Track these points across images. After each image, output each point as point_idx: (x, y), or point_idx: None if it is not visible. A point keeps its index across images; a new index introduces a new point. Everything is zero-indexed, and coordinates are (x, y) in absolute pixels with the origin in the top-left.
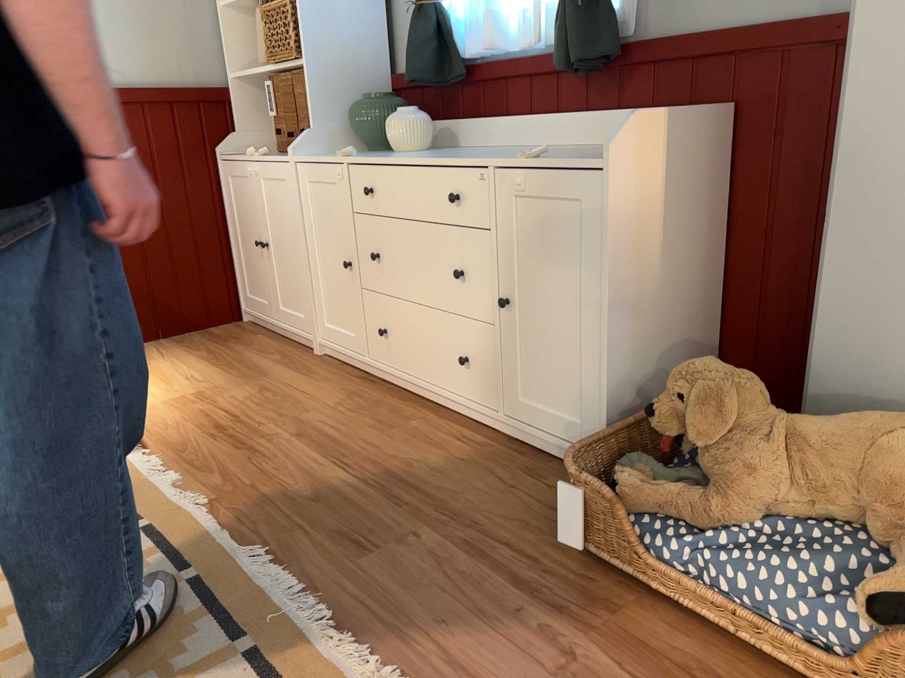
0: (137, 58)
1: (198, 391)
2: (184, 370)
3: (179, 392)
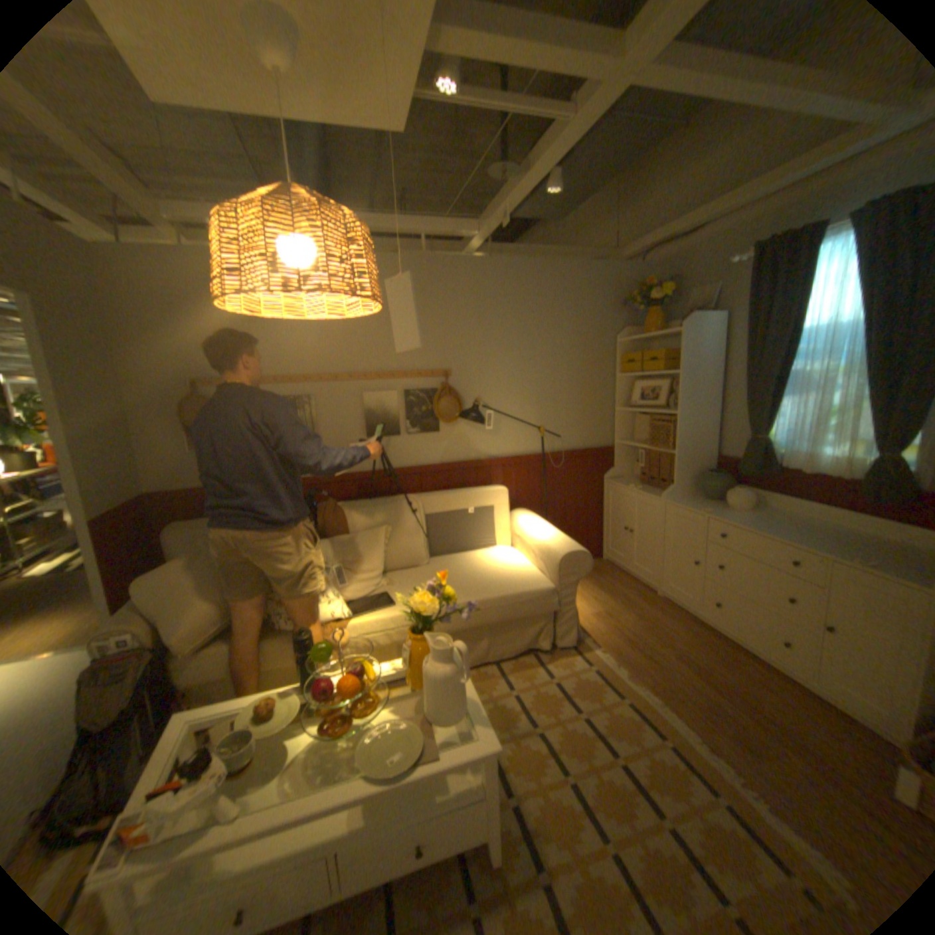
0: (576, 435)
1: (605, 611)
2: (589, 593)
3: (594, 609)
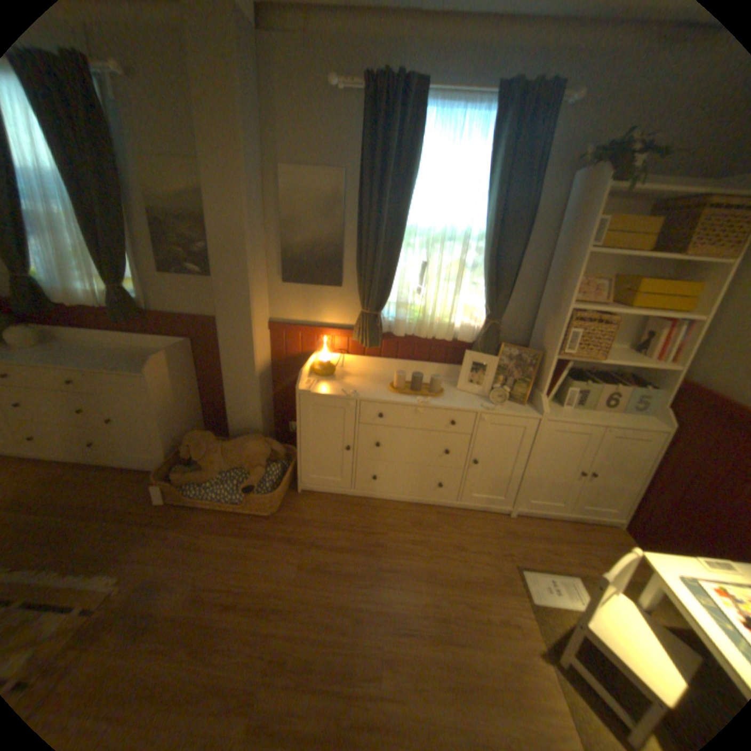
0: None
1: None
2: None
3: None
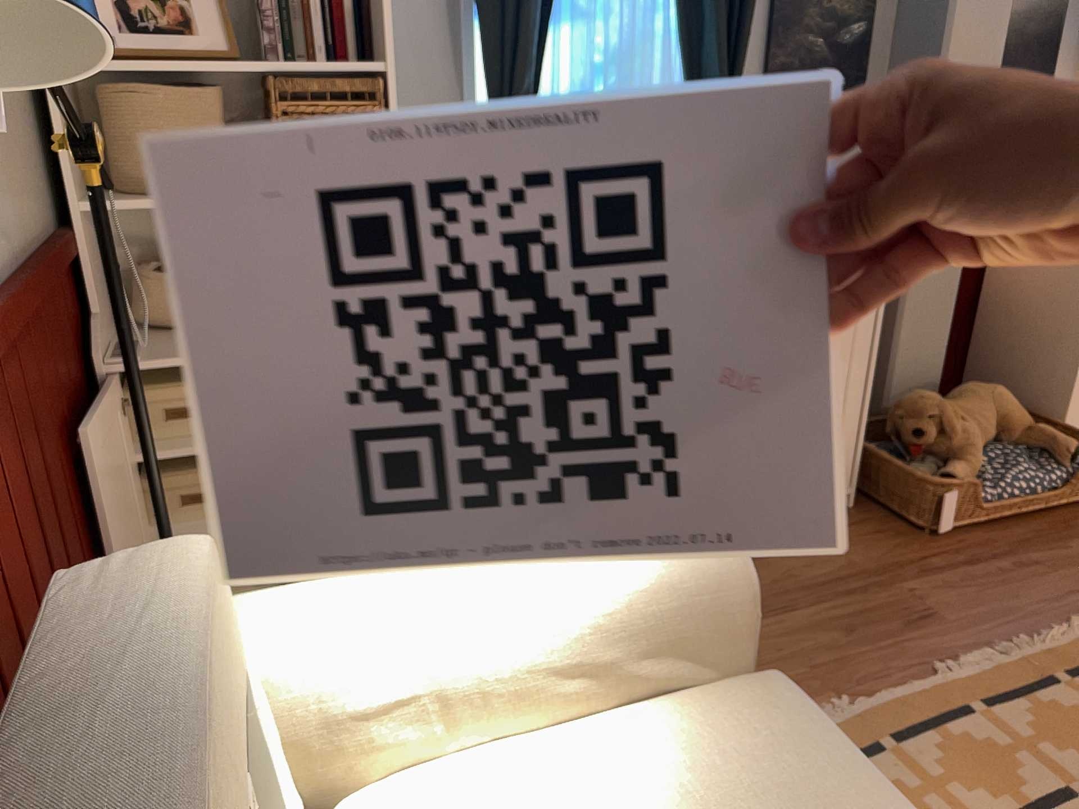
0: (4, 190)
1: None
2: None
3: None
